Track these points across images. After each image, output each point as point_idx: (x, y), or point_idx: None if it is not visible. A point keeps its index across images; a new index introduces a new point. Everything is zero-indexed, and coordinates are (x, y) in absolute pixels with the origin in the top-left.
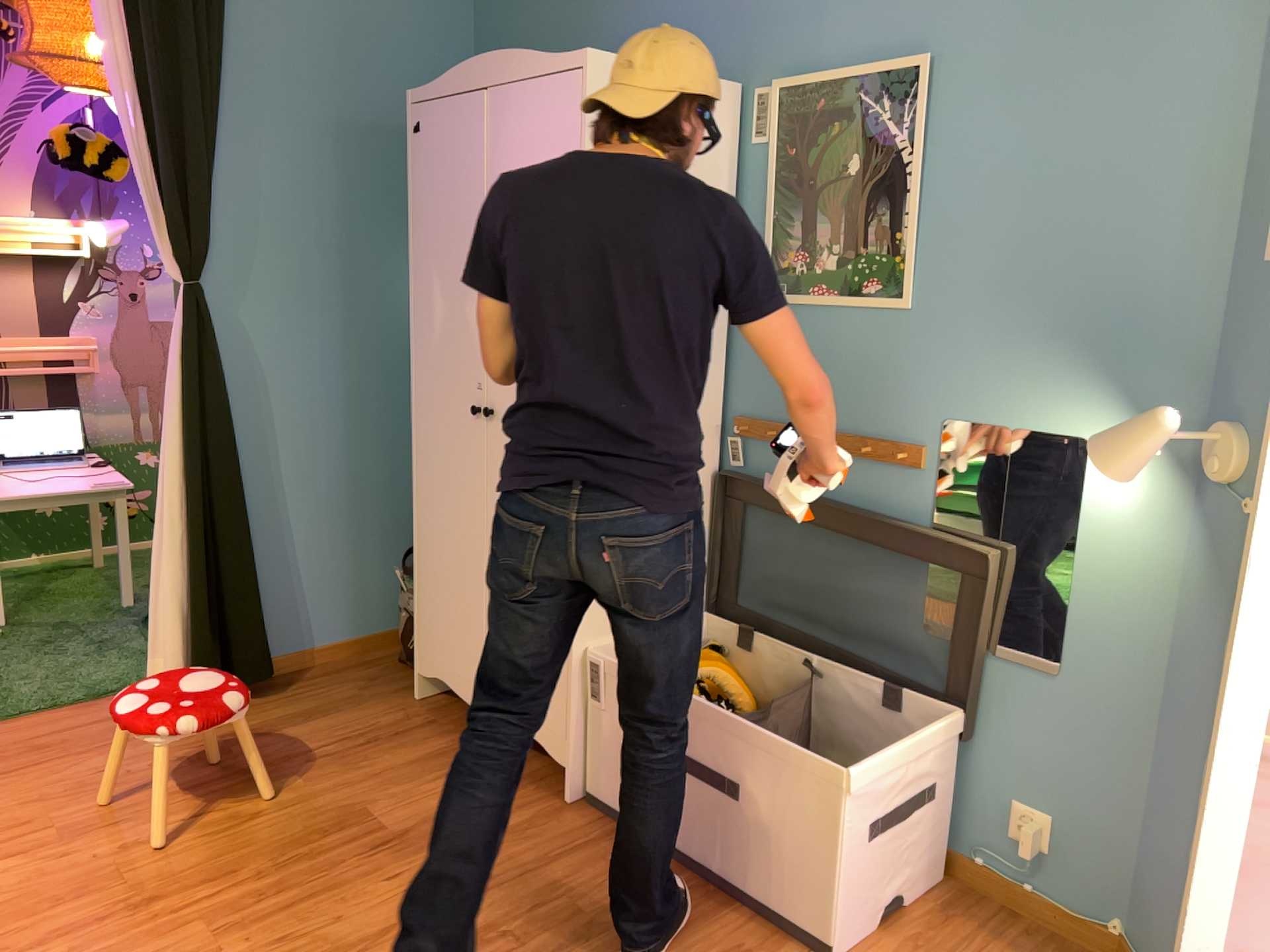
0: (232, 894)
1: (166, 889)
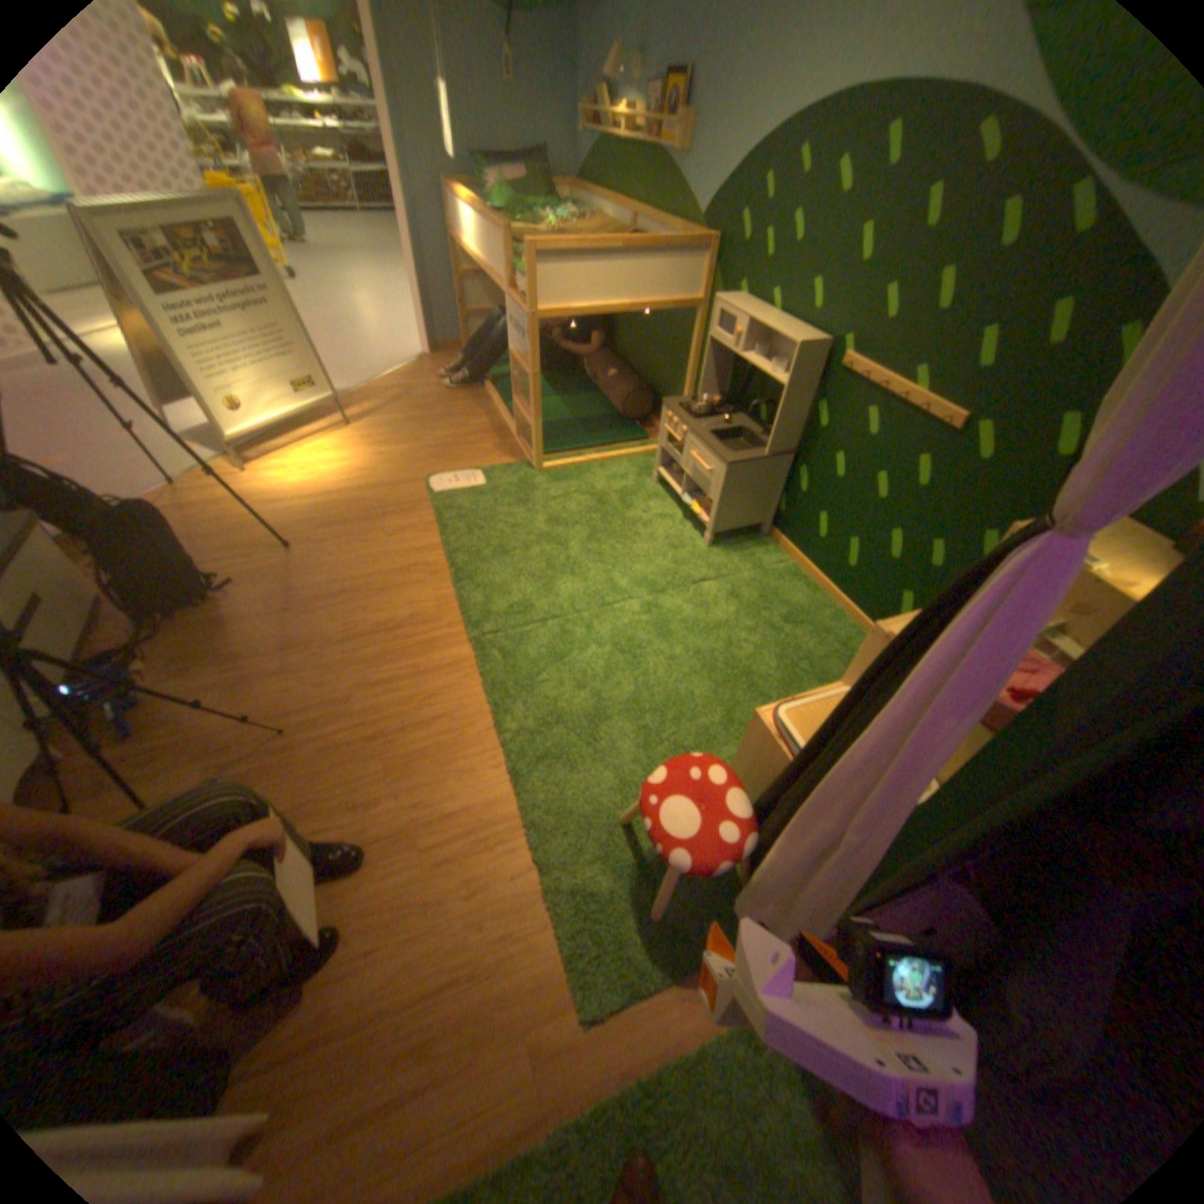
0: (322, 732)
1: (355, 750)
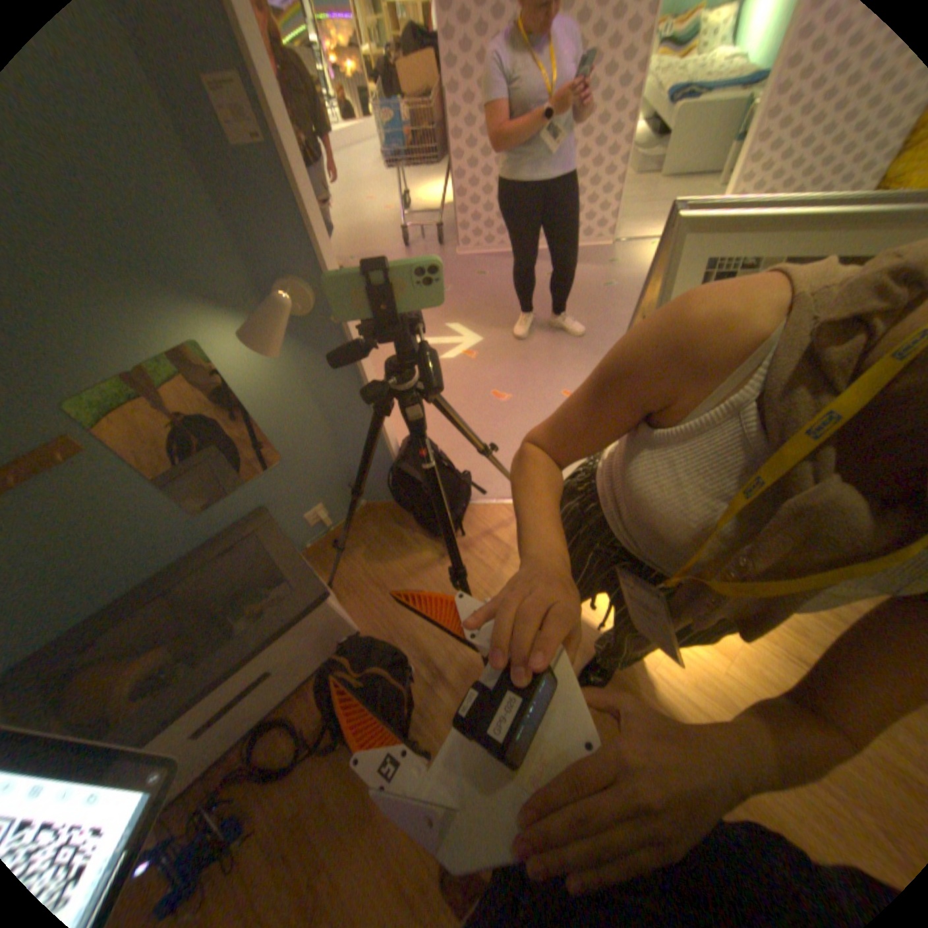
0: None
1: None
